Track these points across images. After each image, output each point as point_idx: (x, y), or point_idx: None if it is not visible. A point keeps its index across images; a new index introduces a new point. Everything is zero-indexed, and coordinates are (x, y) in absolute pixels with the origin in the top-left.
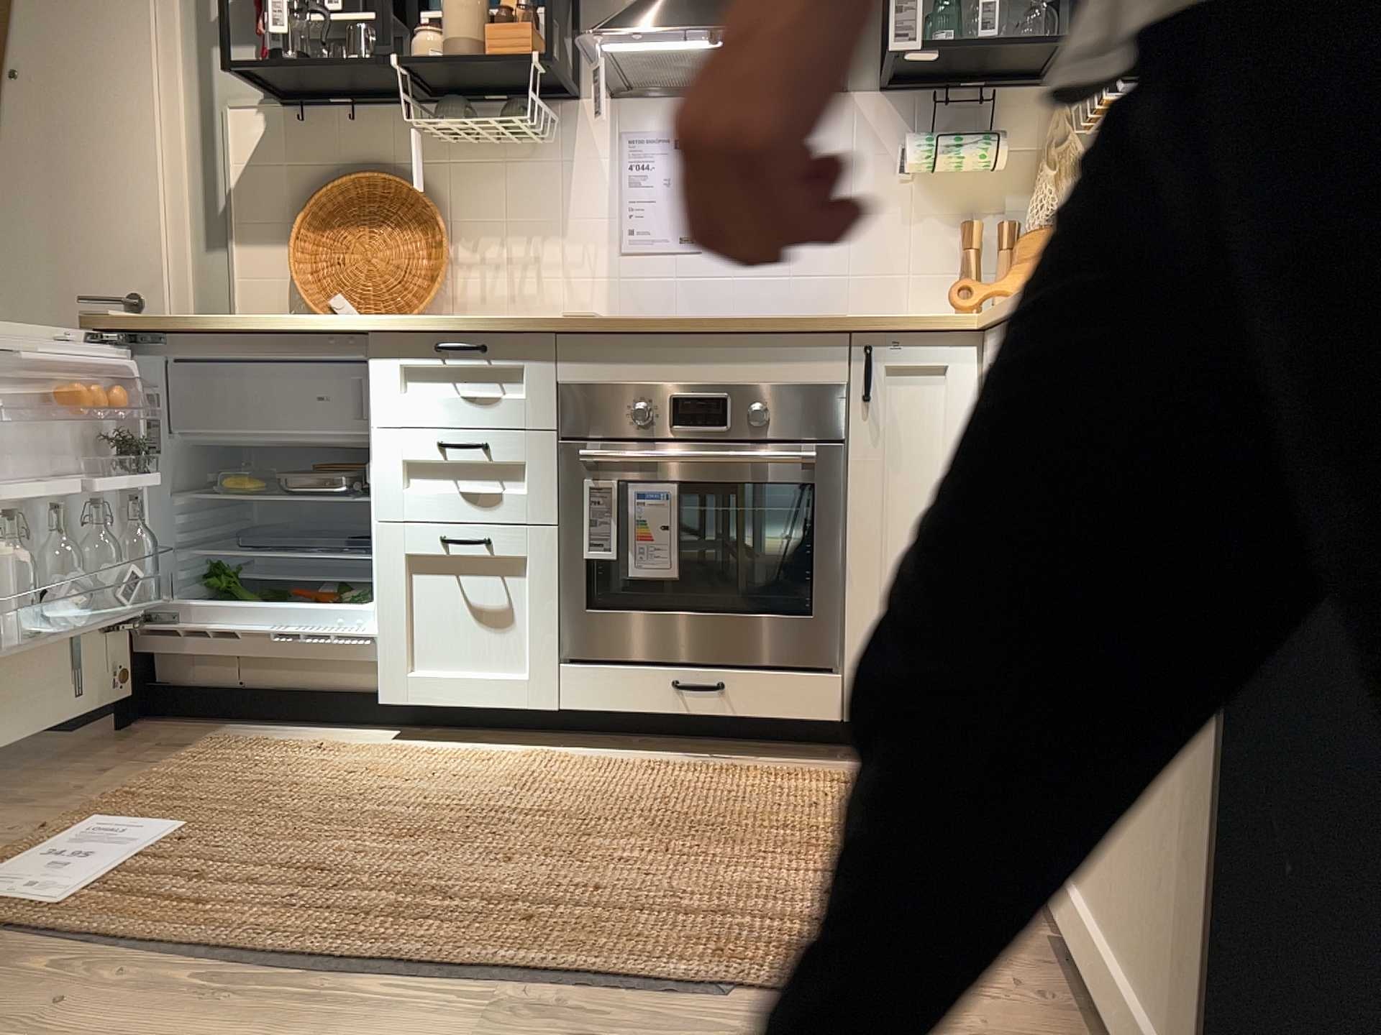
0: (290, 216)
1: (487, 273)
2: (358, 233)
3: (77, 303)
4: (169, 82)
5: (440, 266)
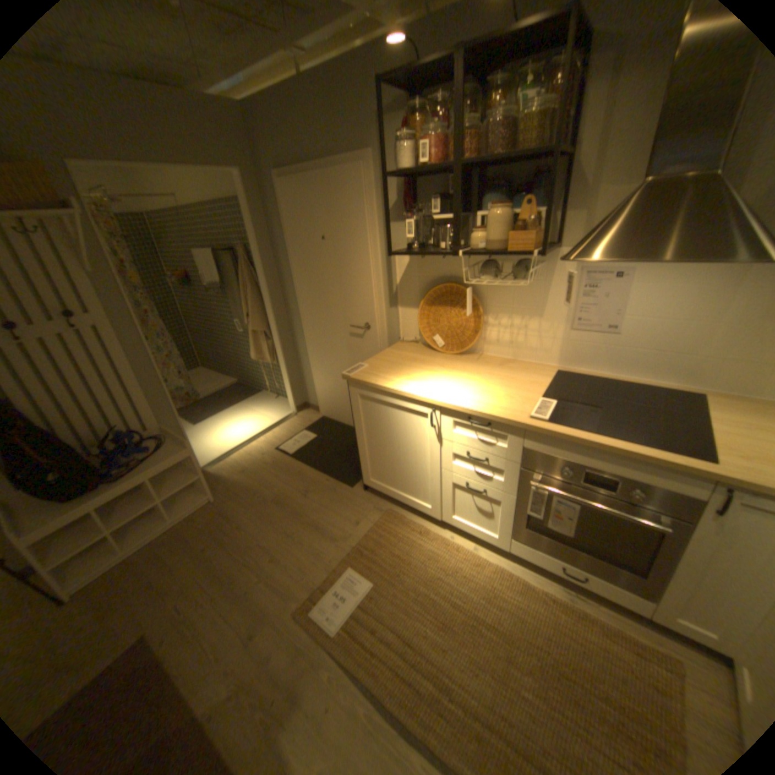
0: (420, 296)
1: (502, 329)
2: (446, 308)
3: (350, 327)
4: (374, 239)
5: (480, 329)
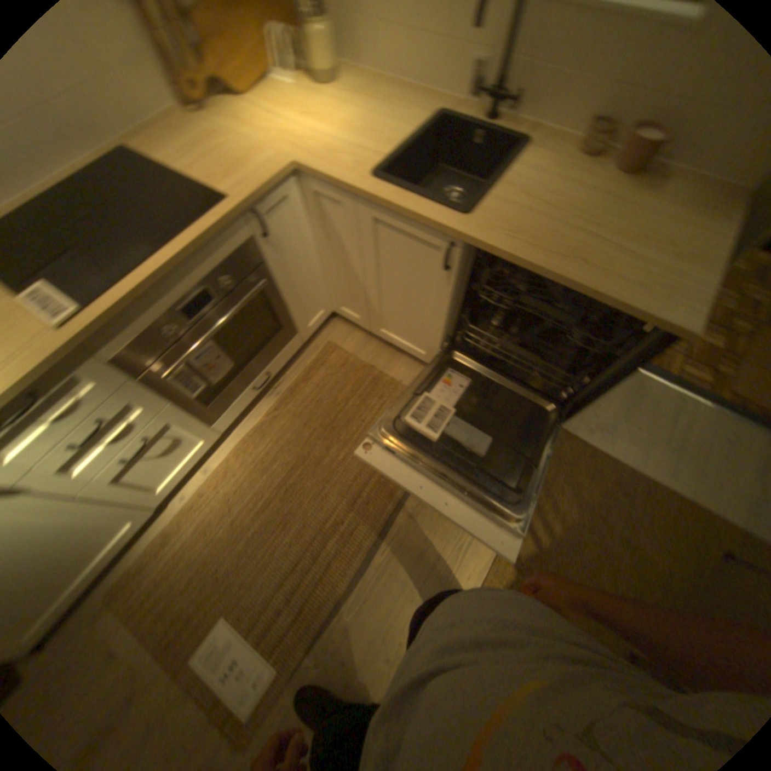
0: None
1: None
2: None
3: None
4: None
5: None
